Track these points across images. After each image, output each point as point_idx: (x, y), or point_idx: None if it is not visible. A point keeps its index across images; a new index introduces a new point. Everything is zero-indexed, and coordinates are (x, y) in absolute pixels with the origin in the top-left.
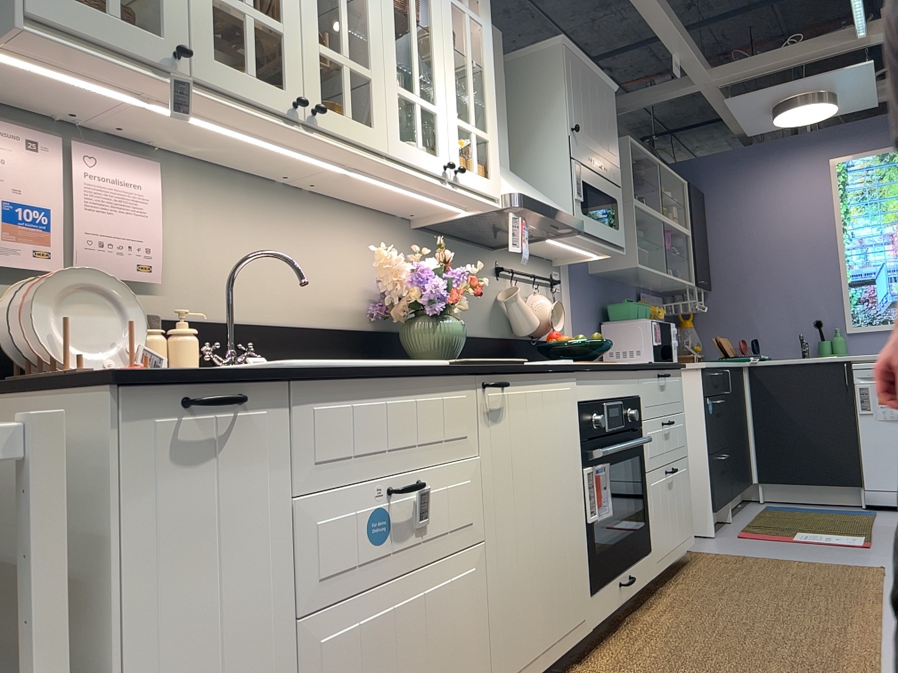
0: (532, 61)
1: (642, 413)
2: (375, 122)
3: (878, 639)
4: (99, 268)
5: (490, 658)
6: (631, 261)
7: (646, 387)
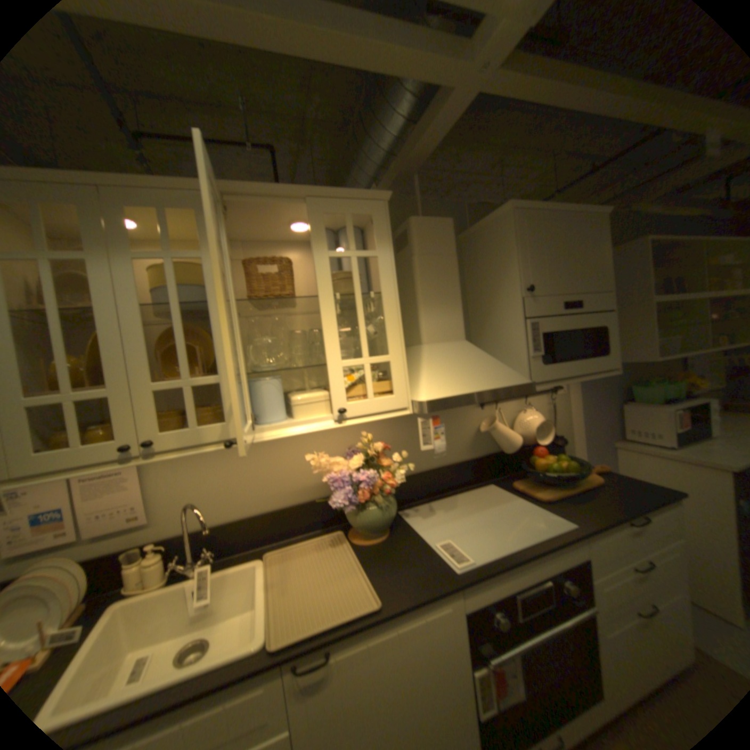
0: (491, 228)
1: (593, 577)
2: (229, 417)
3: None
4: (100, 531)
5: None
6: (654, 351)
7: (604, 548)
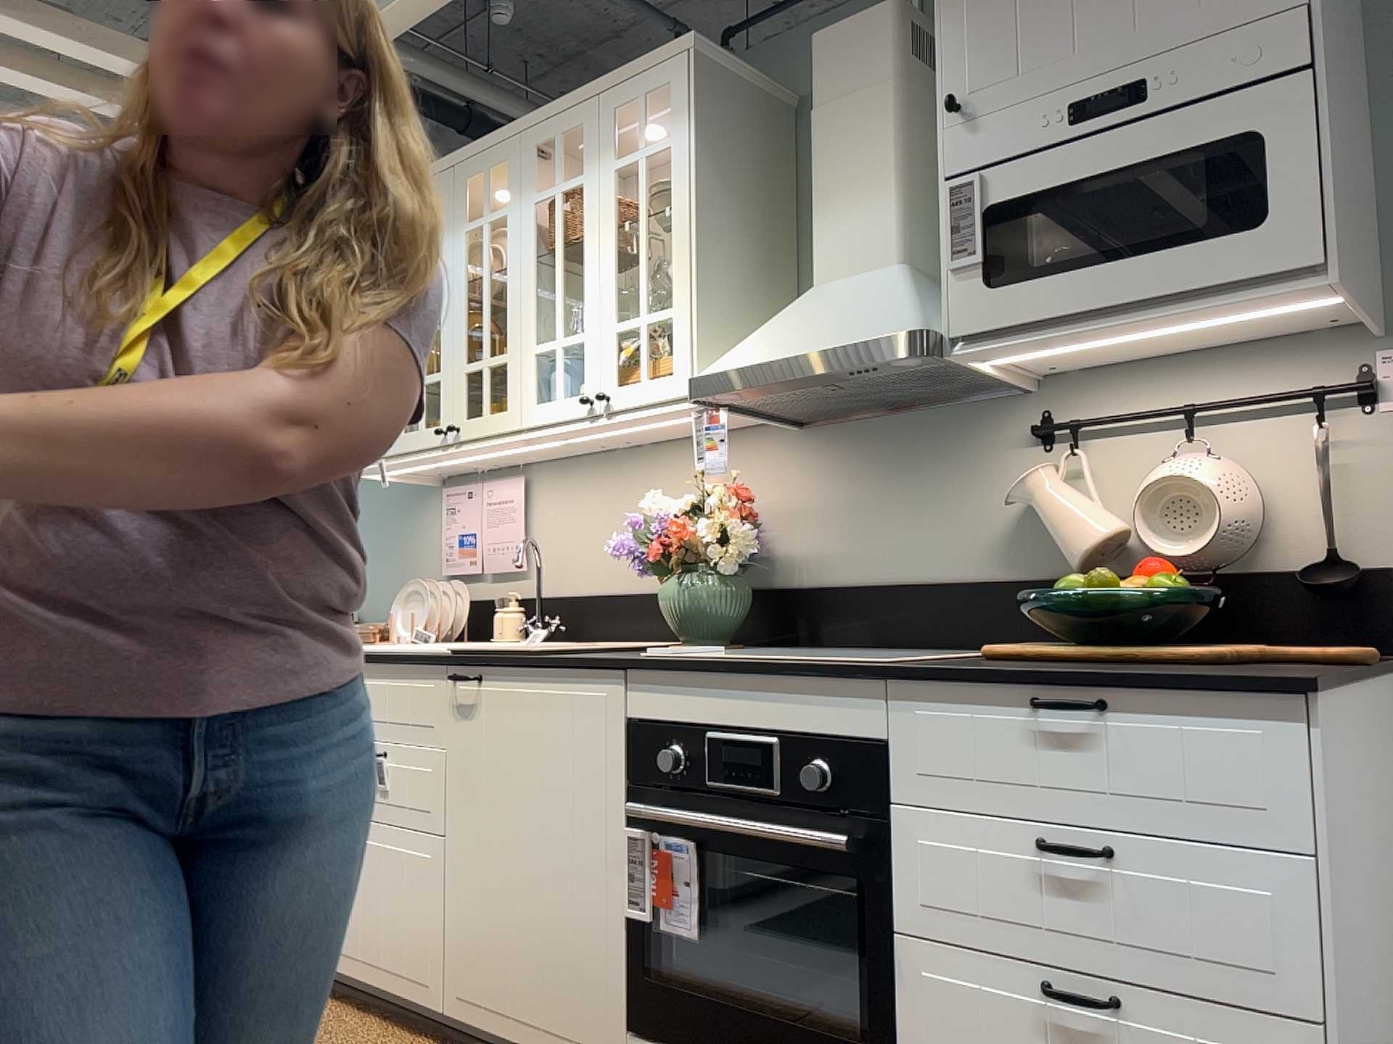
0: None
1: (892, 786)
2: (507, 402)
3: None
4: (492, 565)
5: (442, 957)
6: None
7: (928, 725)
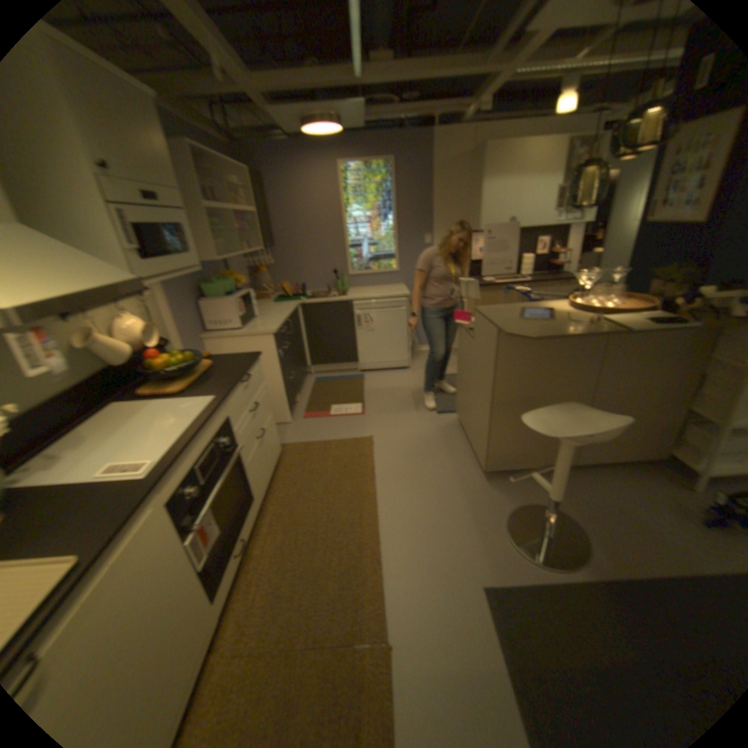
0: None
1: (234, 426)
2: None
3: (377, 523)
4: None
5: None
6: (213, 252)
7: (234, 403)
